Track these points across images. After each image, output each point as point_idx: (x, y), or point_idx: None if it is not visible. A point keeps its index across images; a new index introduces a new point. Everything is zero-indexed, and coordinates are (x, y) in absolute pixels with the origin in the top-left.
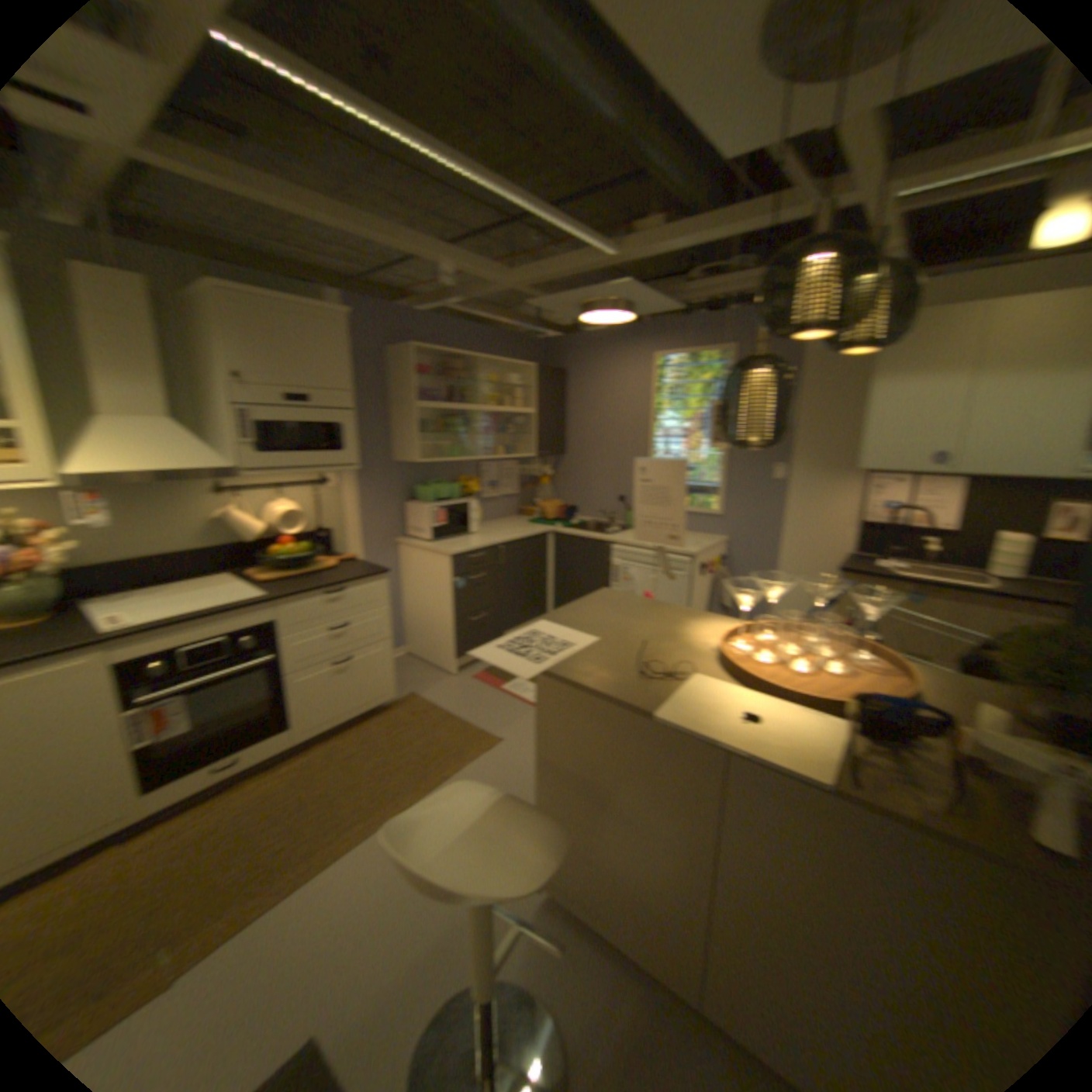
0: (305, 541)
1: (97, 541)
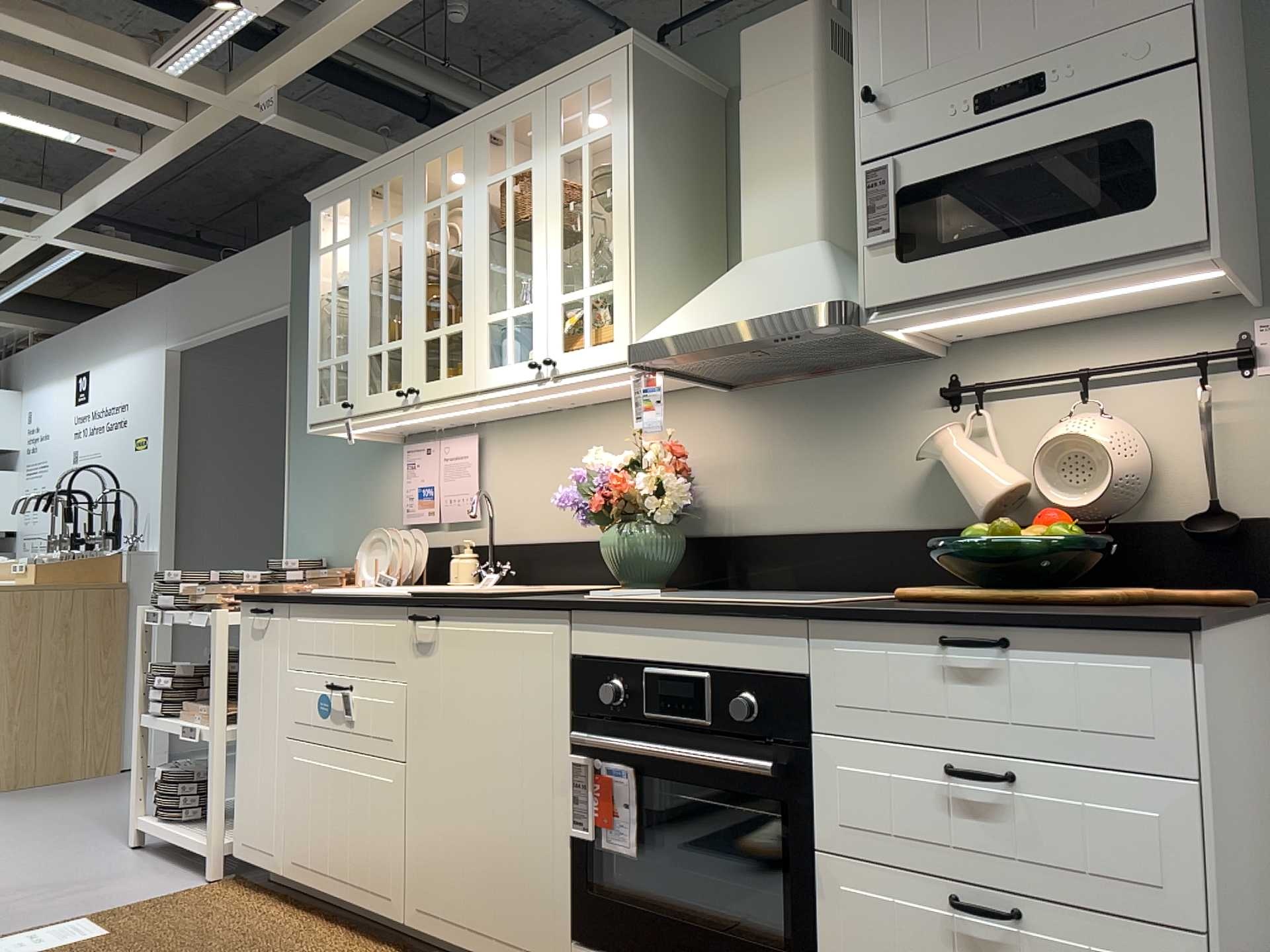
0: (1066, 524)
1: (753, 496)
